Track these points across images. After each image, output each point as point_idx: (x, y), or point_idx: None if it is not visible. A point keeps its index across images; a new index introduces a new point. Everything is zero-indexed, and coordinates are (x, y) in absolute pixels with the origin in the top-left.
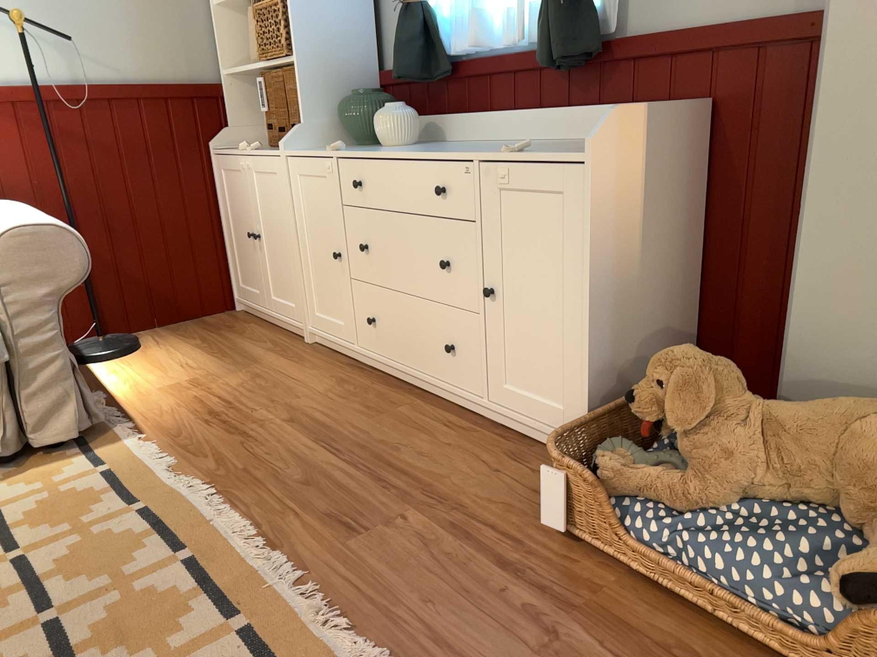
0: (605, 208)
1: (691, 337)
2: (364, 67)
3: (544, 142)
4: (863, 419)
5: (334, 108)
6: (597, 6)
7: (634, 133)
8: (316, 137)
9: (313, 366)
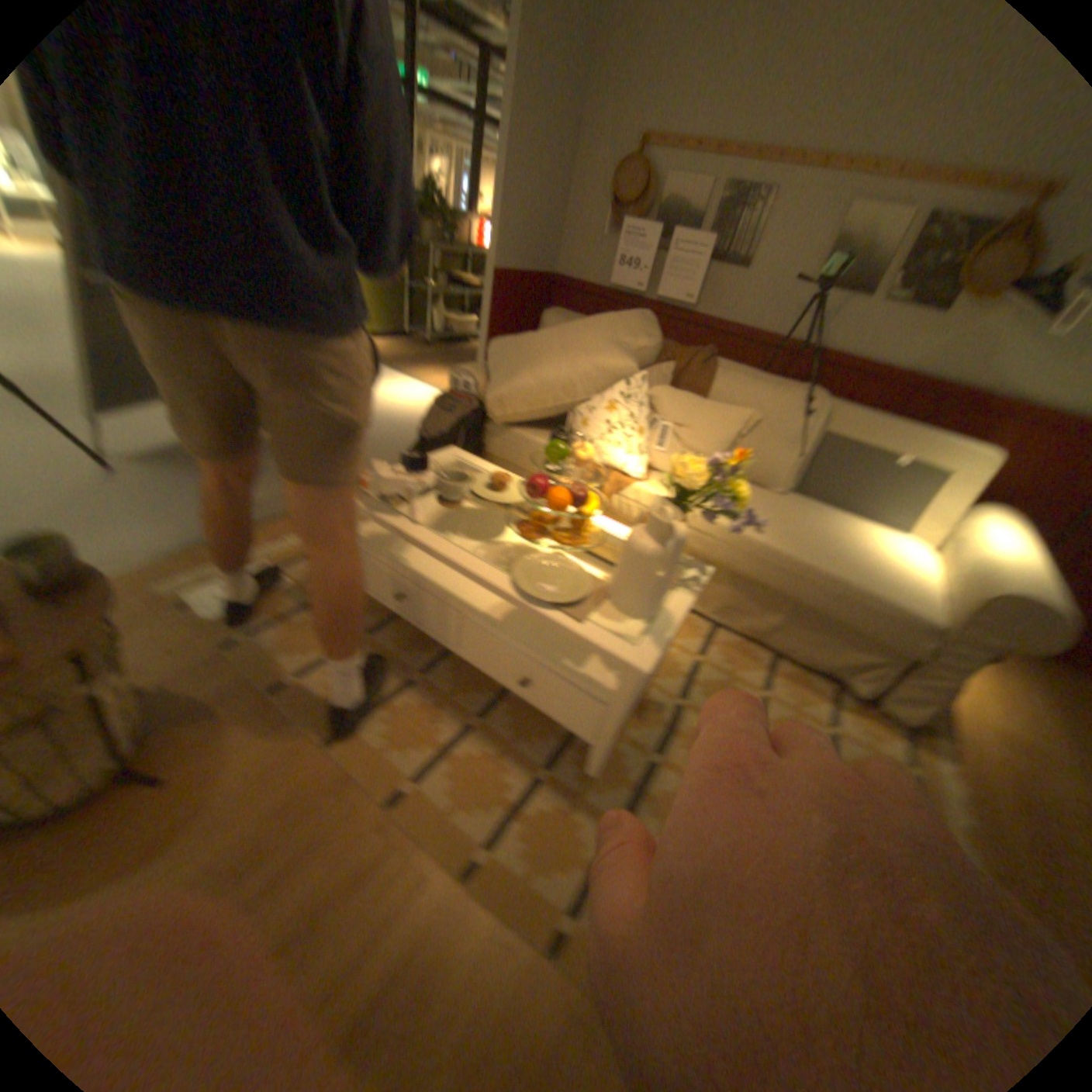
0: None
1: None
2: None
3: None
4: None
5: None
6: None
7: None
8: None
9: None
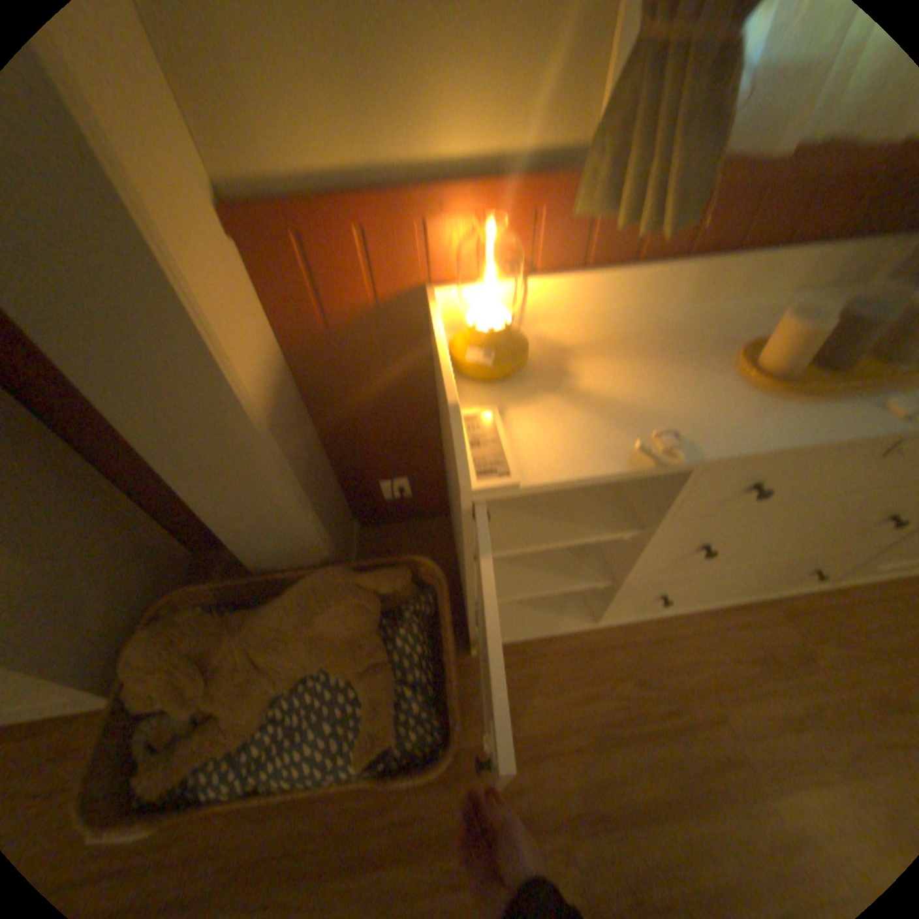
0: None
1: (149, 521)
2: None
3: None
4: (313, 621)
5: None
6: None
7: None
8: None
9: None
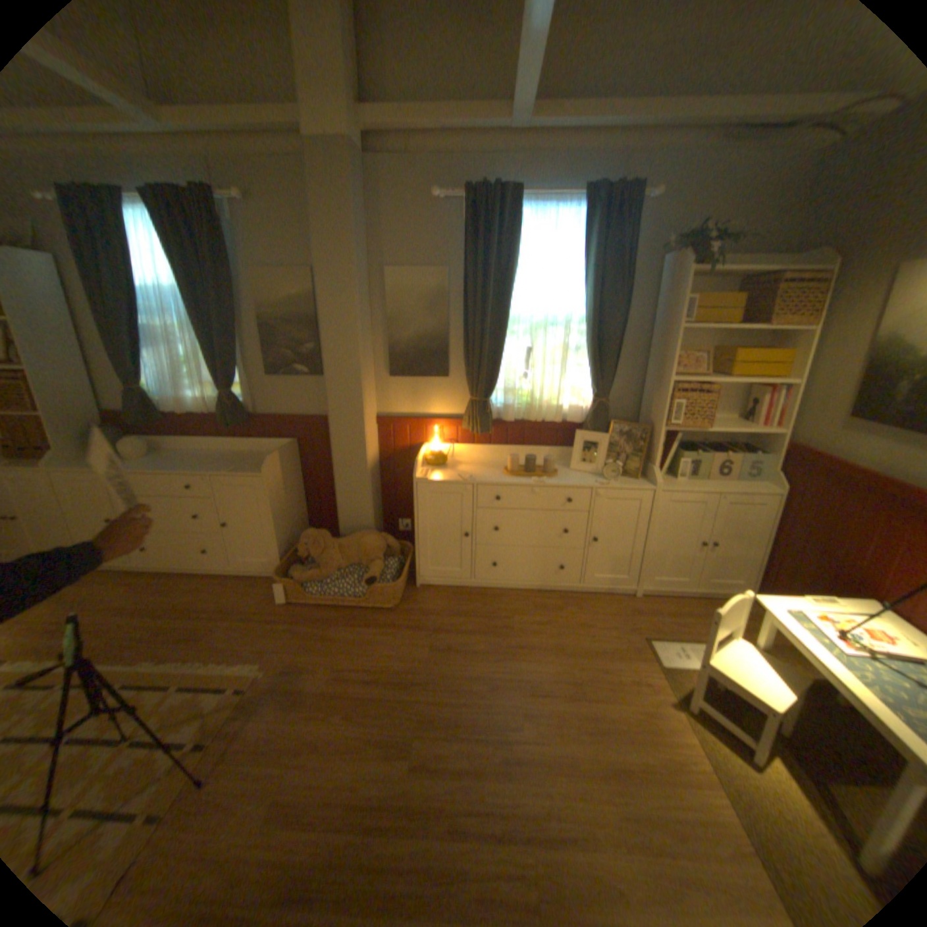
0: (272, 489)
1: (307, 519)
2: (88, 410)
3: (227, 454)
4: (362, 539)
5: (73, 437)
6: (242, 401)
7: (276, 461)
8: (65, 456)
9: (101, 585)
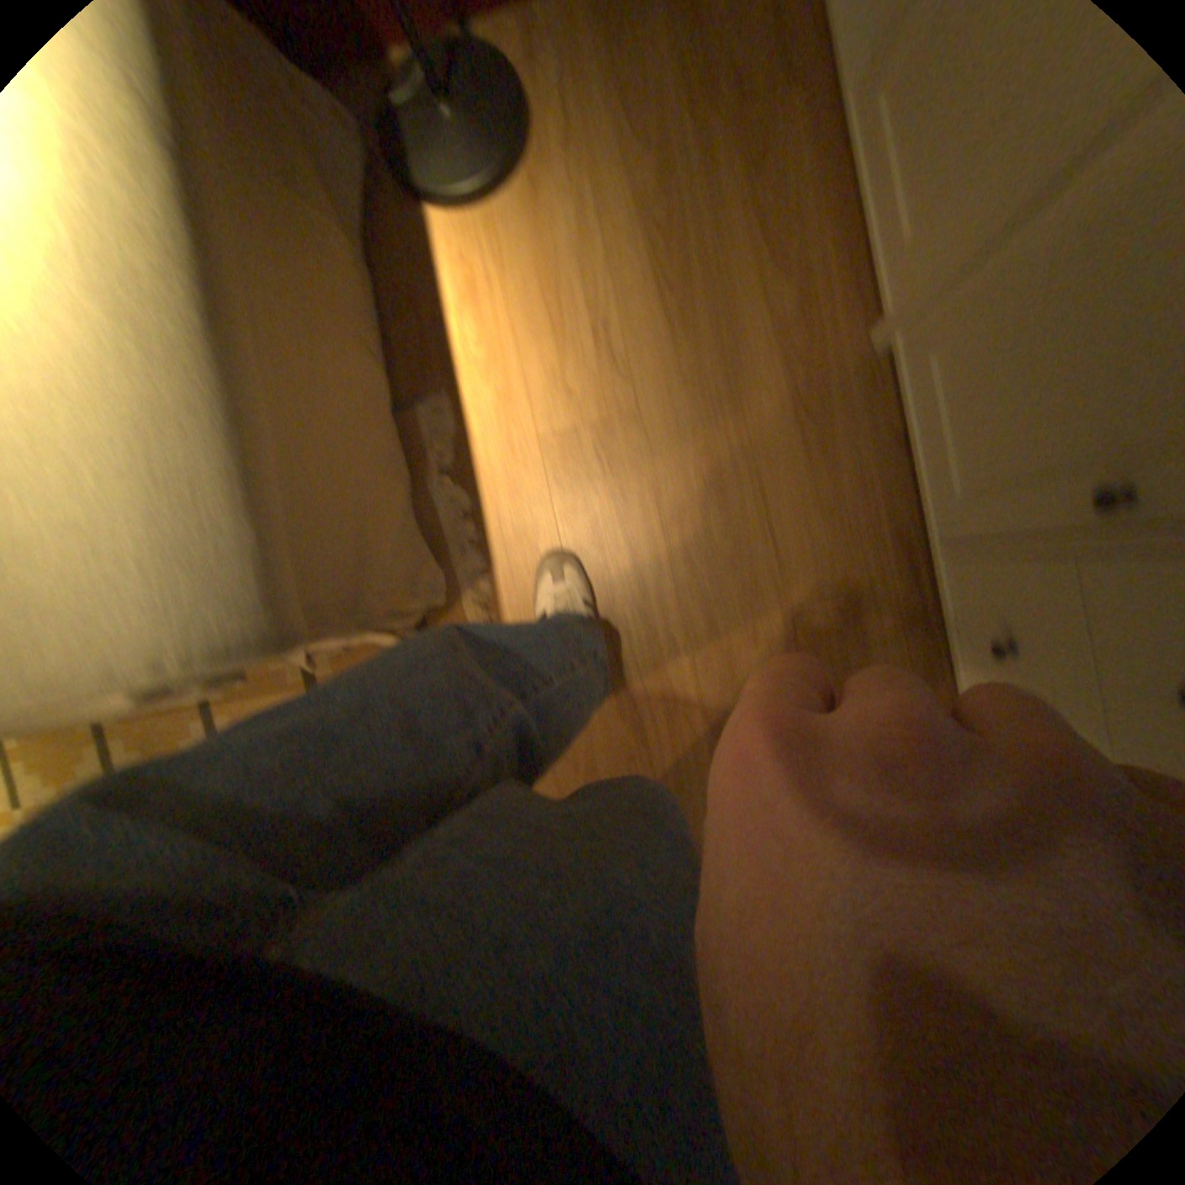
0: None
1: None
2: None
3: None
4: None
5: None
6: None
7: None
8: None
9: (836, 509)
